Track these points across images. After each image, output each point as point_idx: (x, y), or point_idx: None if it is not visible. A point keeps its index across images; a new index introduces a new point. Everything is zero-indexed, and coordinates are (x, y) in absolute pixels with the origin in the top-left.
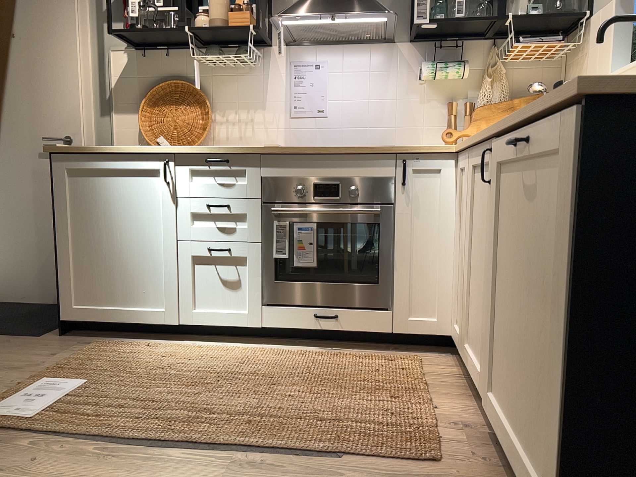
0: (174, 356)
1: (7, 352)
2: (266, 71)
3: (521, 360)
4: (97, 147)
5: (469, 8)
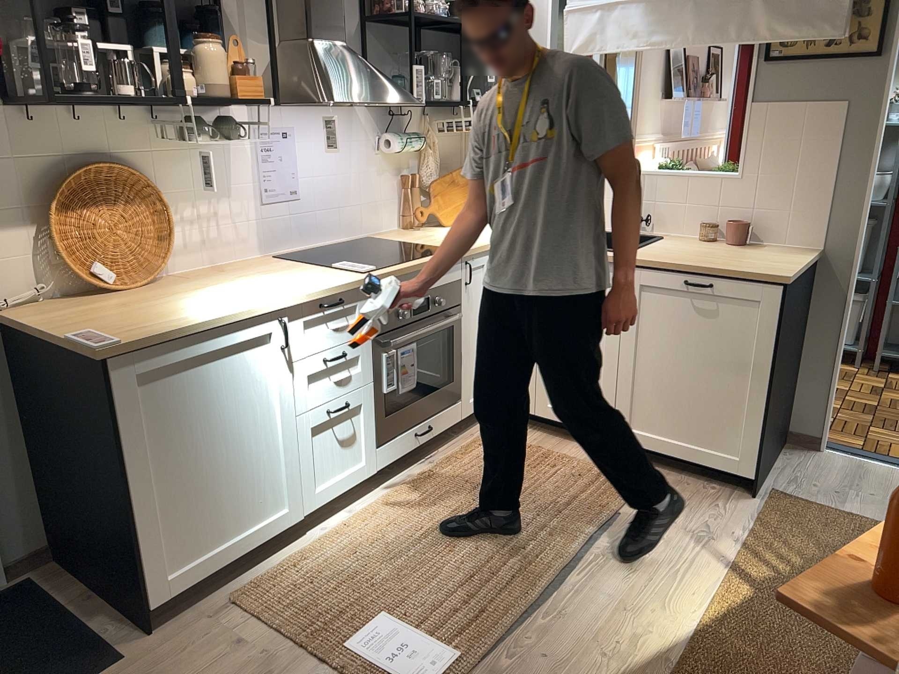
0: (359, 546)
1: None
2: (228, 144)
3: (680, 402)
4: (190, 326)
5: (428, 81)
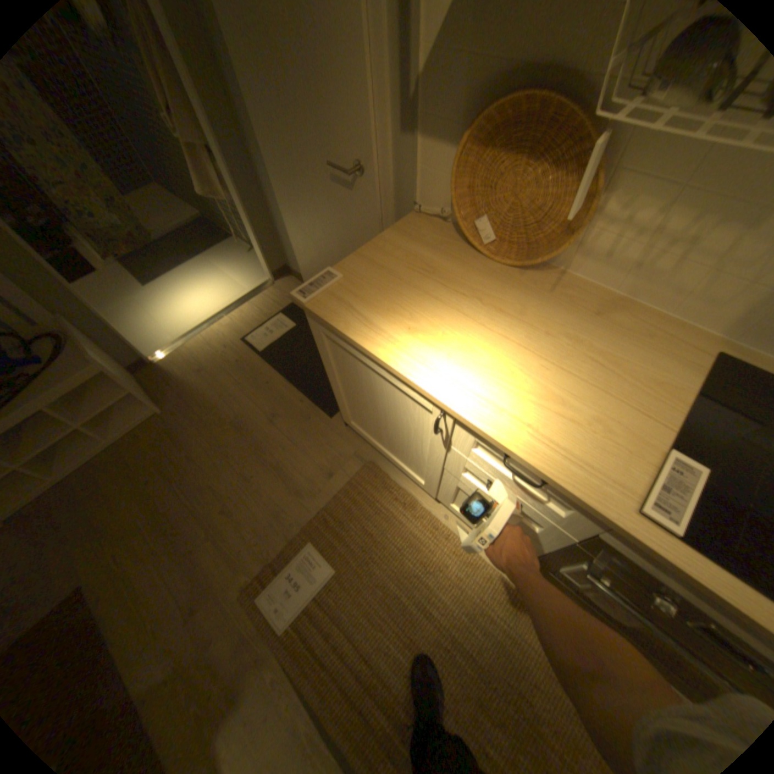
0: (417, 550)
1: (303, 447)
2: None
3: None
4: (350, 339)
5: None
